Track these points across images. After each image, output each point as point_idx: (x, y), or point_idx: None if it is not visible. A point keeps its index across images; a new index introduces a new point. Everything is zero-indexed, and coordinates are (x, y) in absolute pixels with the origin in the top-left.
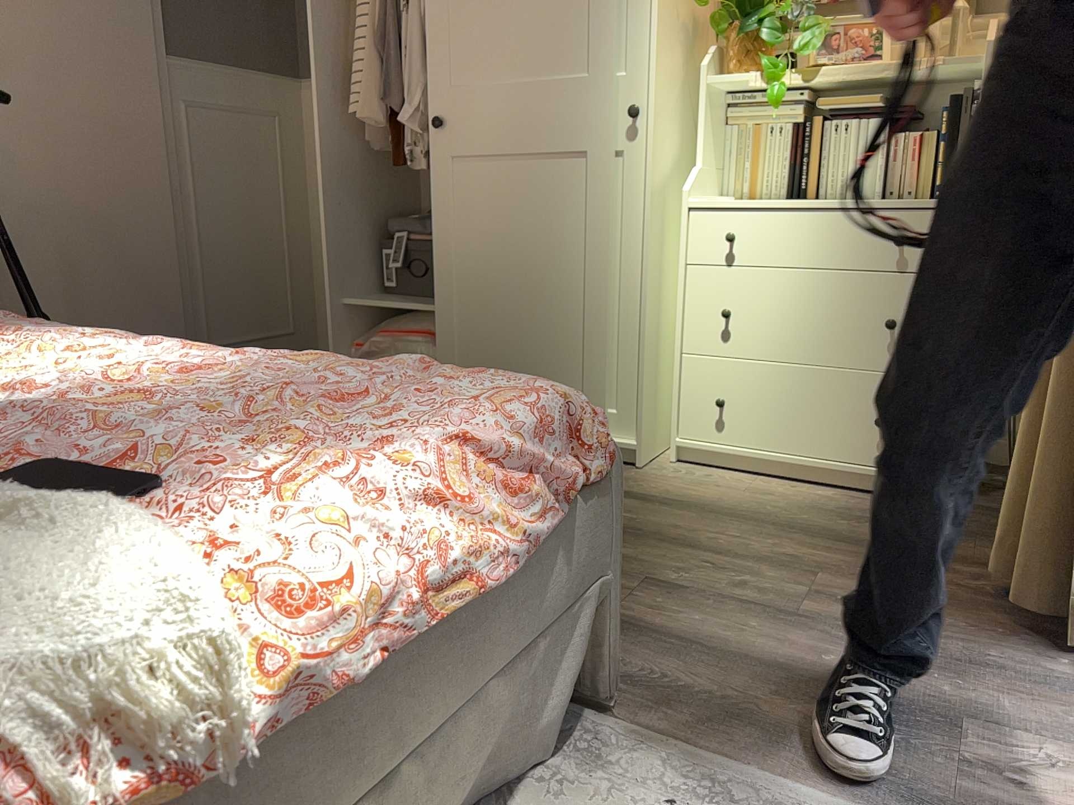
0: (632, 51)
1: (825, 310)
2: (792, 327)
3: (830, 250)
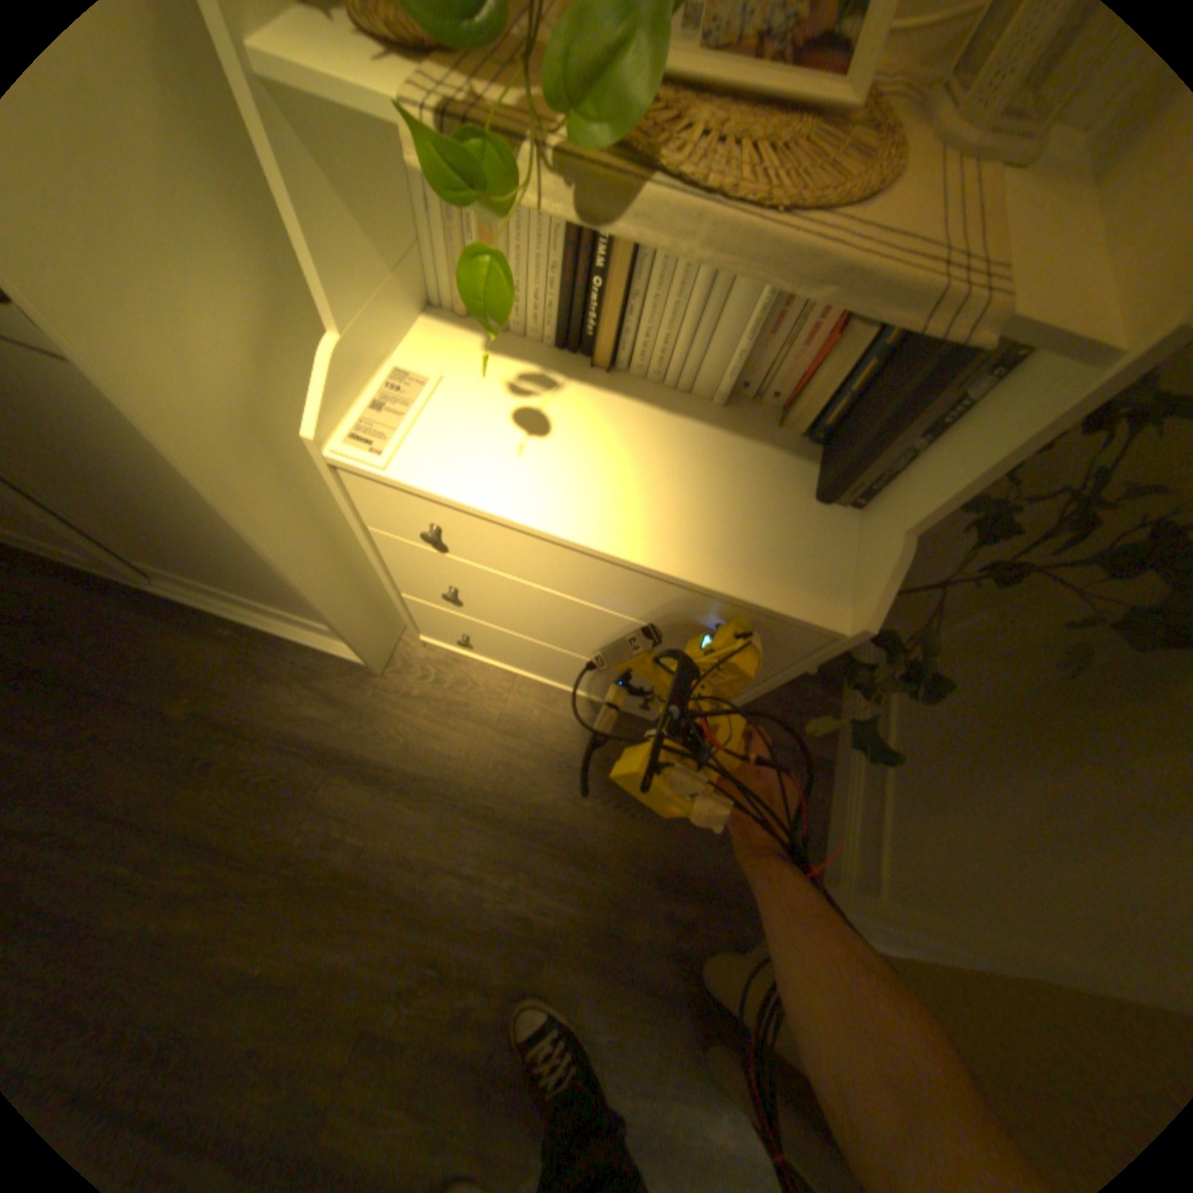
0: None
1: (593, 630)
2: (546, 625)
3: (607, 594)
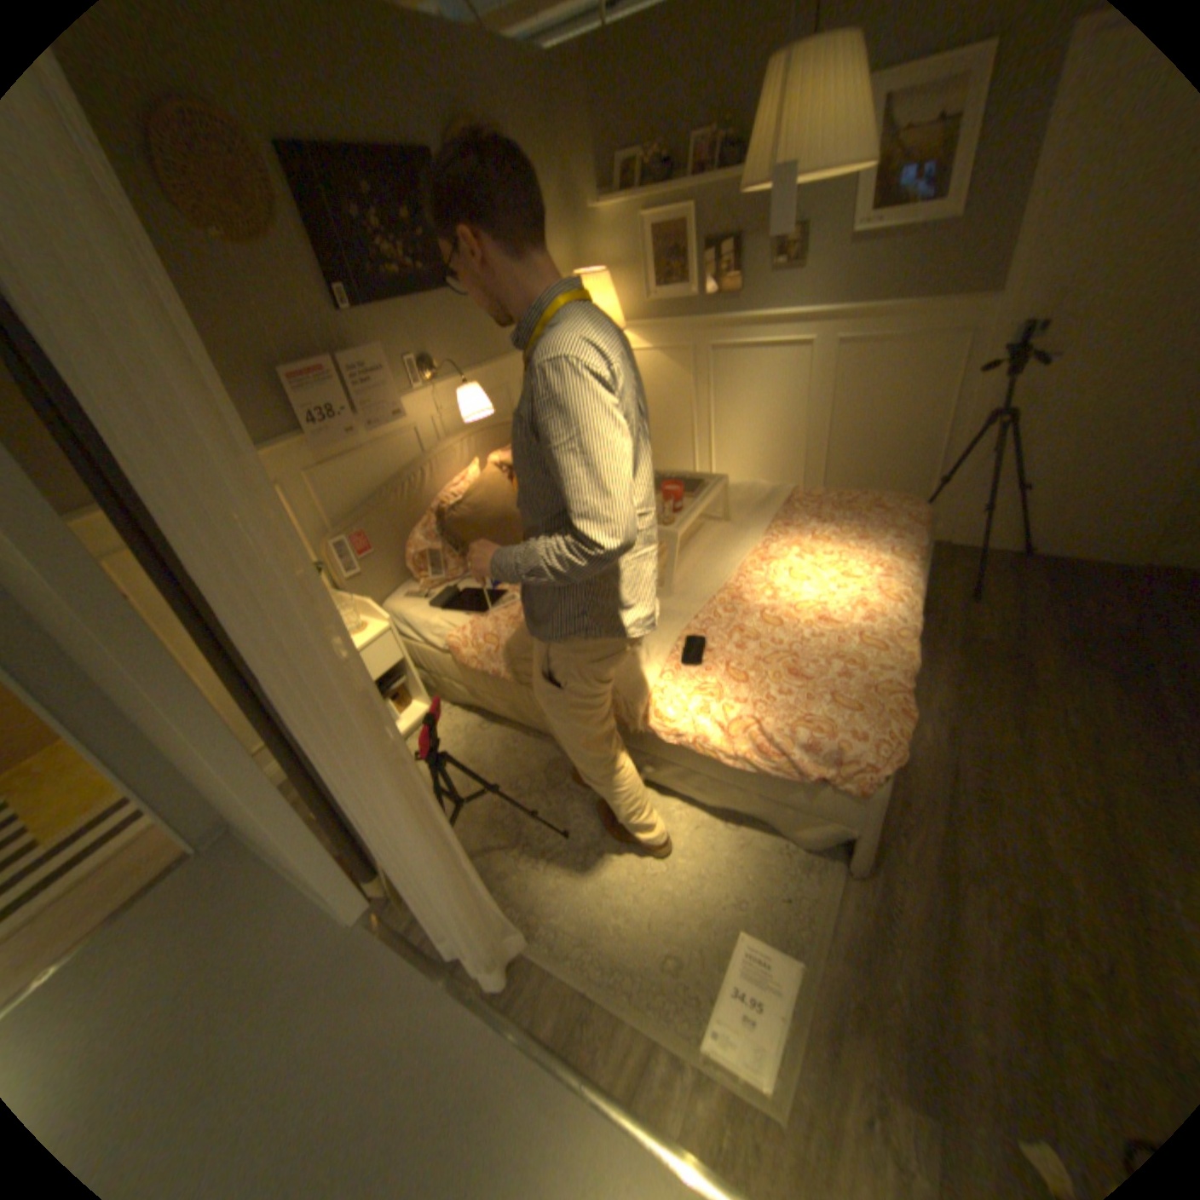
0: None
1: None
2: None
3: None
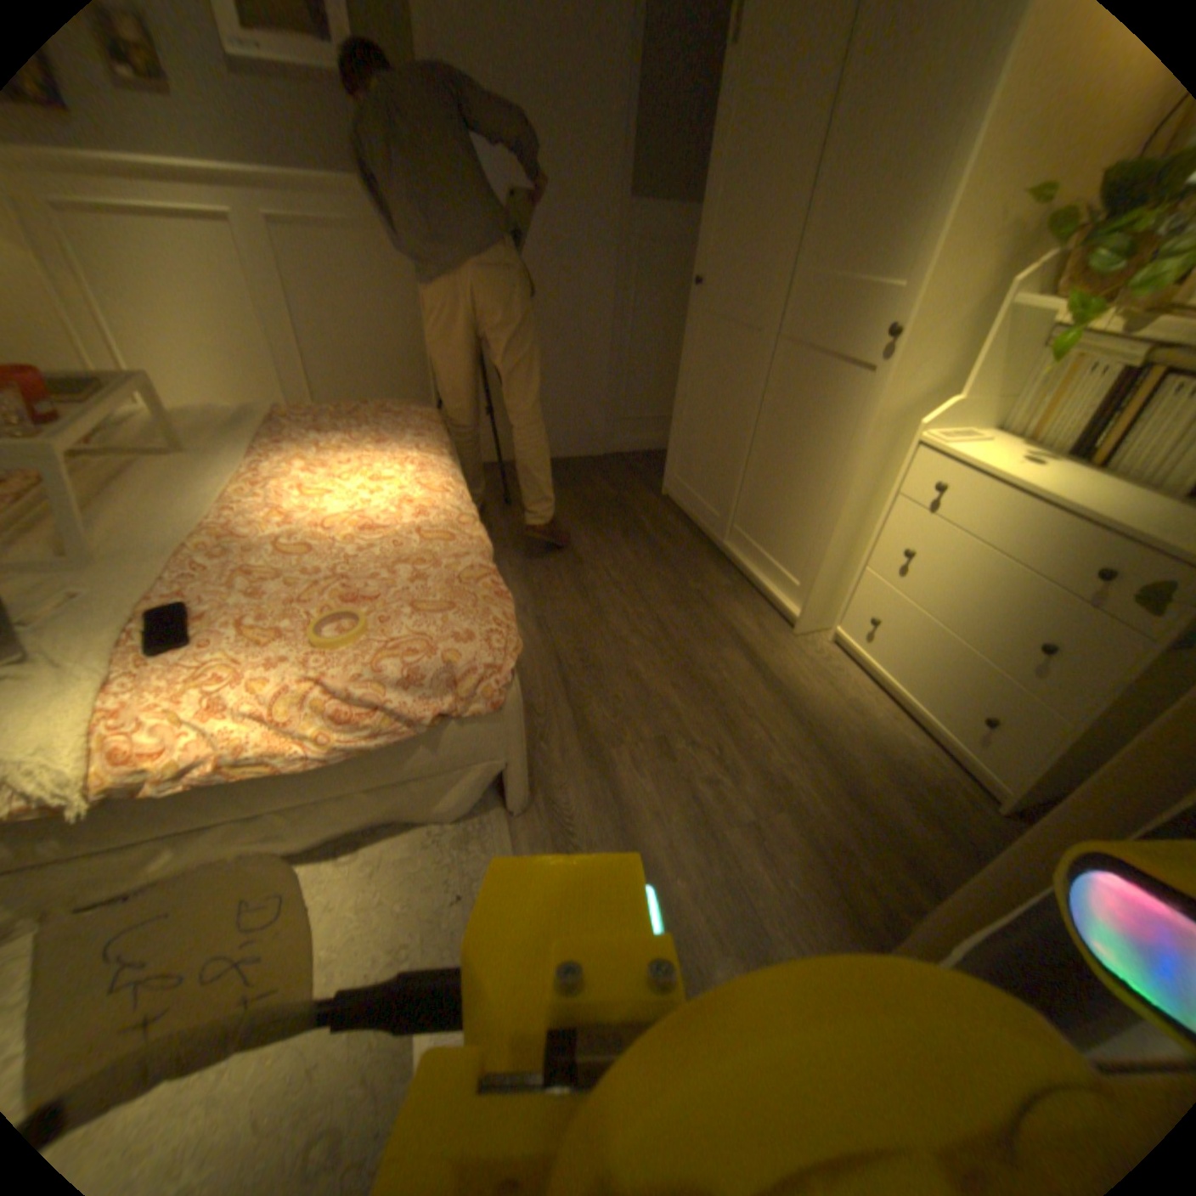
0: (923, 258)
1: (997, 597)
2: (960, 594)
3: (1032, 543)
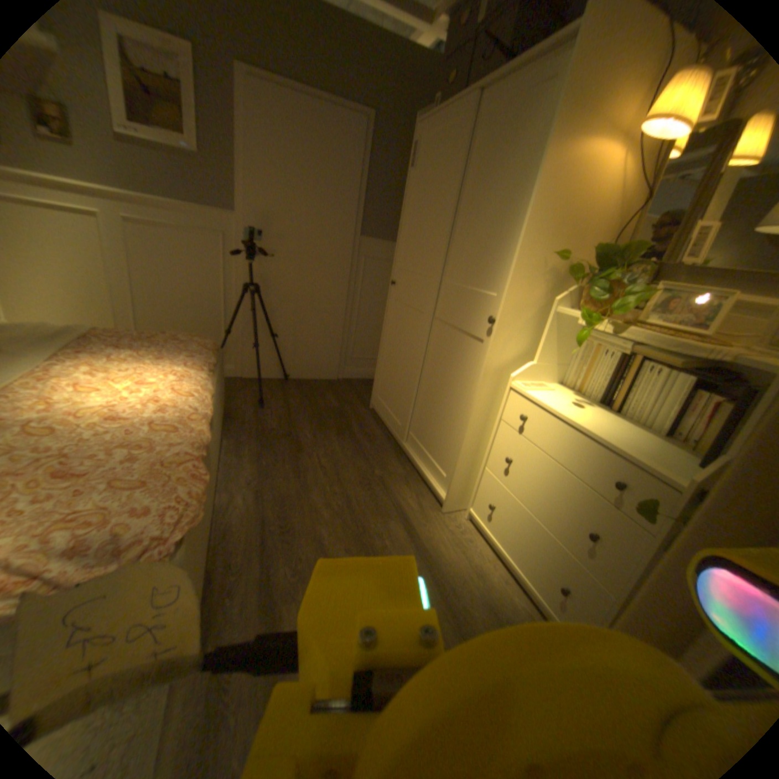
0: (503, 281)
1: (560, 496)
2: (539, 492)
3: (576, 460)
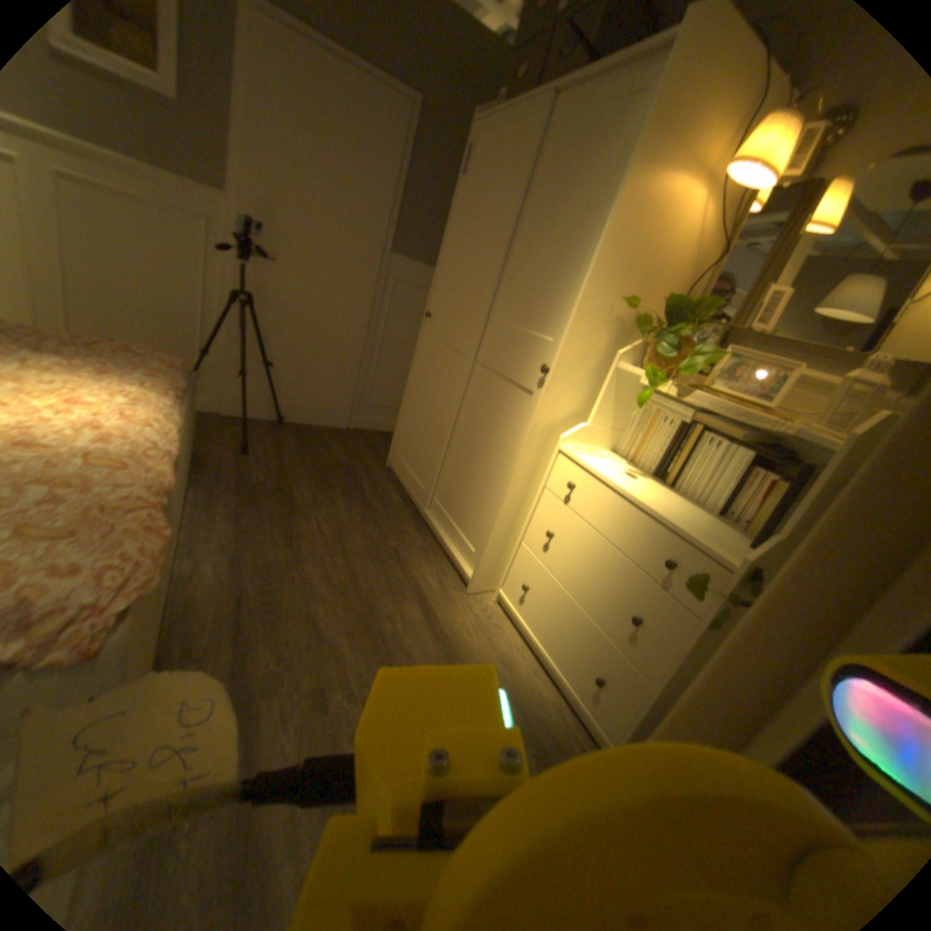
0: (562, 324)
1: (604, 574)
2: (581, 570)
3: (625, 534)
